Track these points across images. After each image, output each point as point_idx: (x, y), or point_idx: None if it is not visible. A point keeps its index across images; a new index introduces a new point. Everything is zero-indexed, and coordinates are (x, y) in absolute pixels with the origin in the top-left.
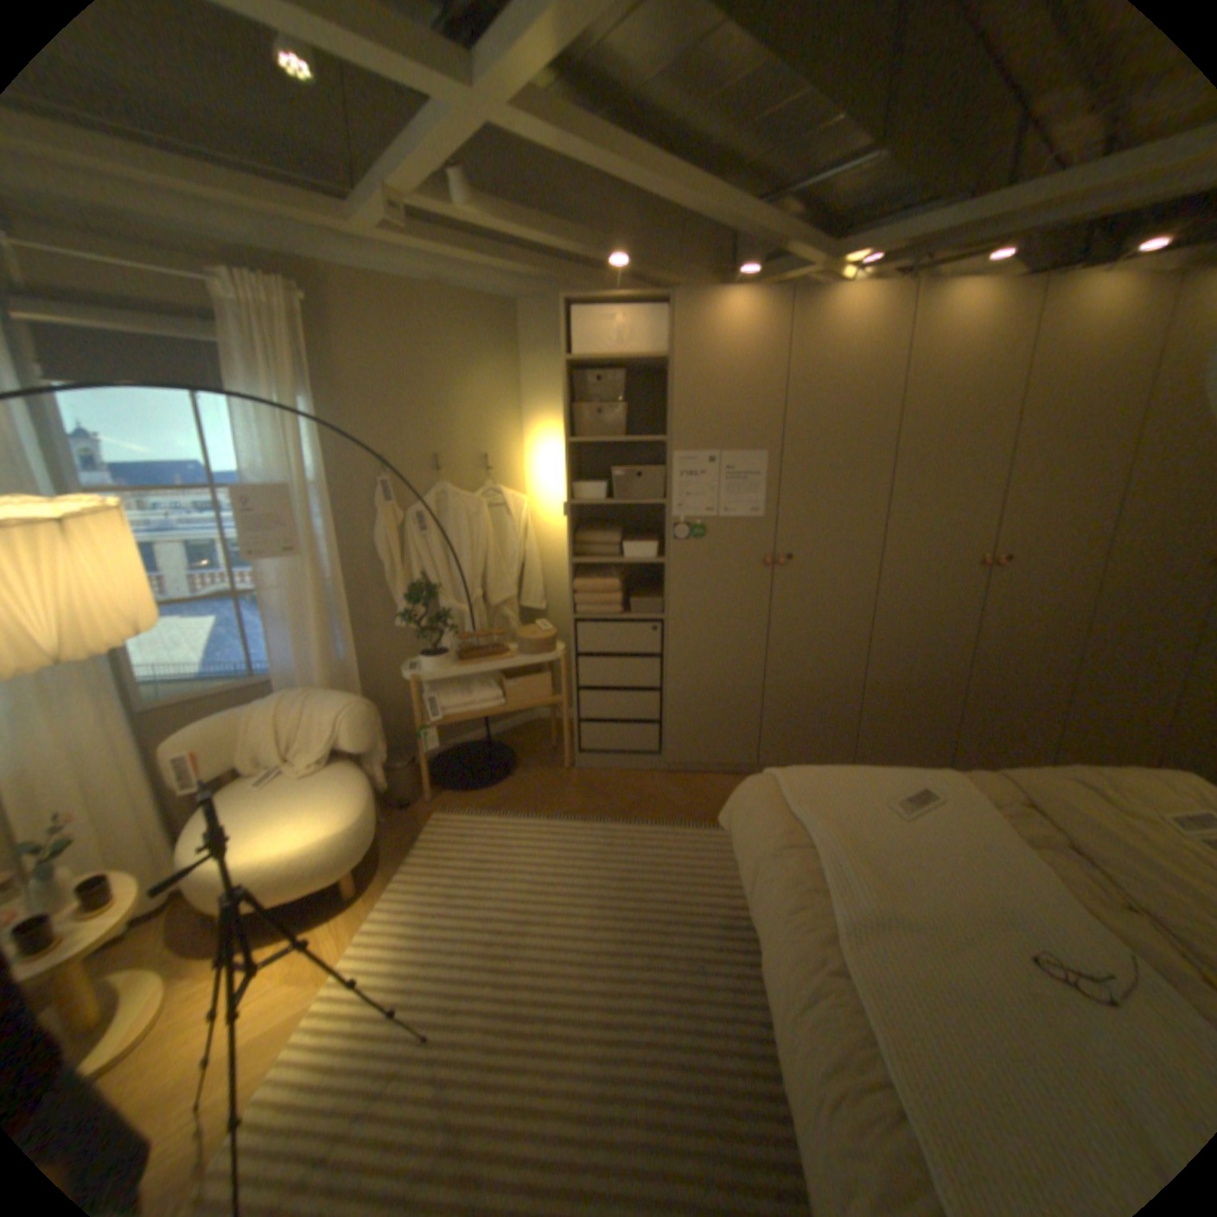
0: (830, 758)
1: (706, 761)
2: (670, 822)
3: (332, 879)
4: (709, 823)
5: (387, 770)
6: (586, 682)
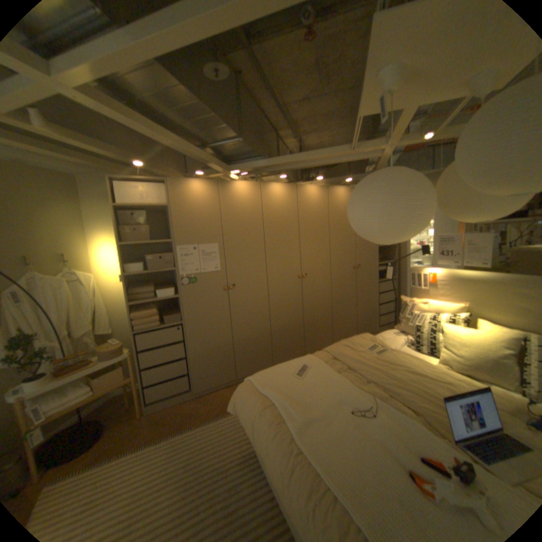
0: (264, 366)
1: (213, 387)
2: (202, 424)
3: None
4: (221, 416)
5: None
6: (143, 367)
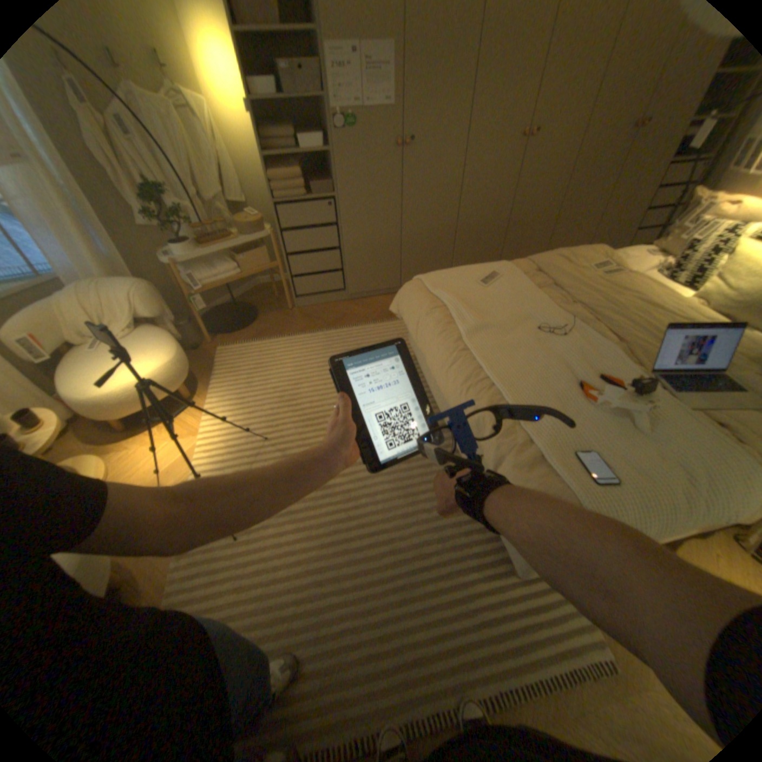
0: None
1: (370, 290)
2: (358, 324)
3: (174, 388)
4: (379, 321)
5: (174, 329)
6: (290, 250)
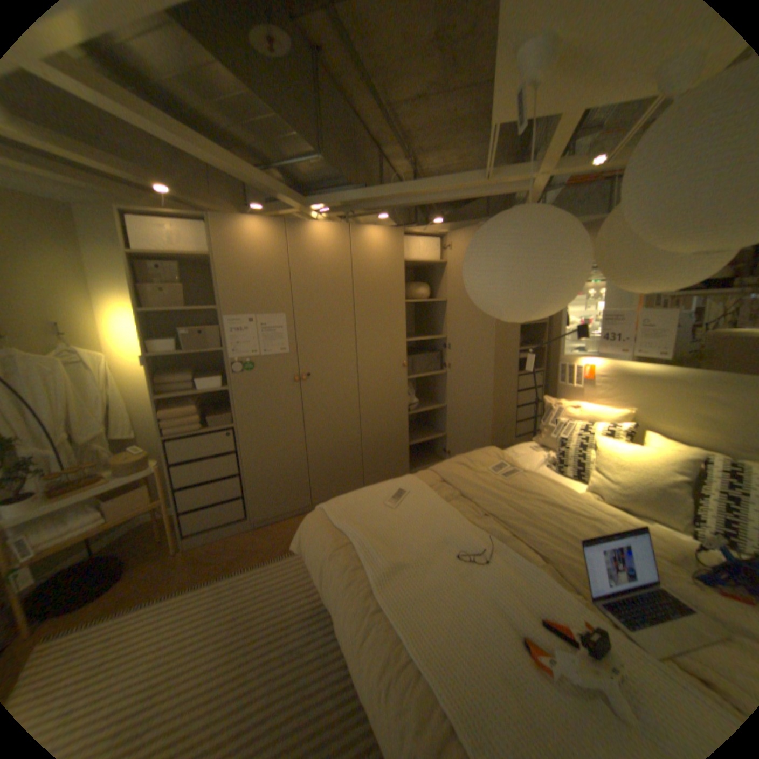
0: (351, 488)
1: (278, 514)
2: (260, 564)
3: None
4: (287, 554)
5: None
6: (178, 486)
